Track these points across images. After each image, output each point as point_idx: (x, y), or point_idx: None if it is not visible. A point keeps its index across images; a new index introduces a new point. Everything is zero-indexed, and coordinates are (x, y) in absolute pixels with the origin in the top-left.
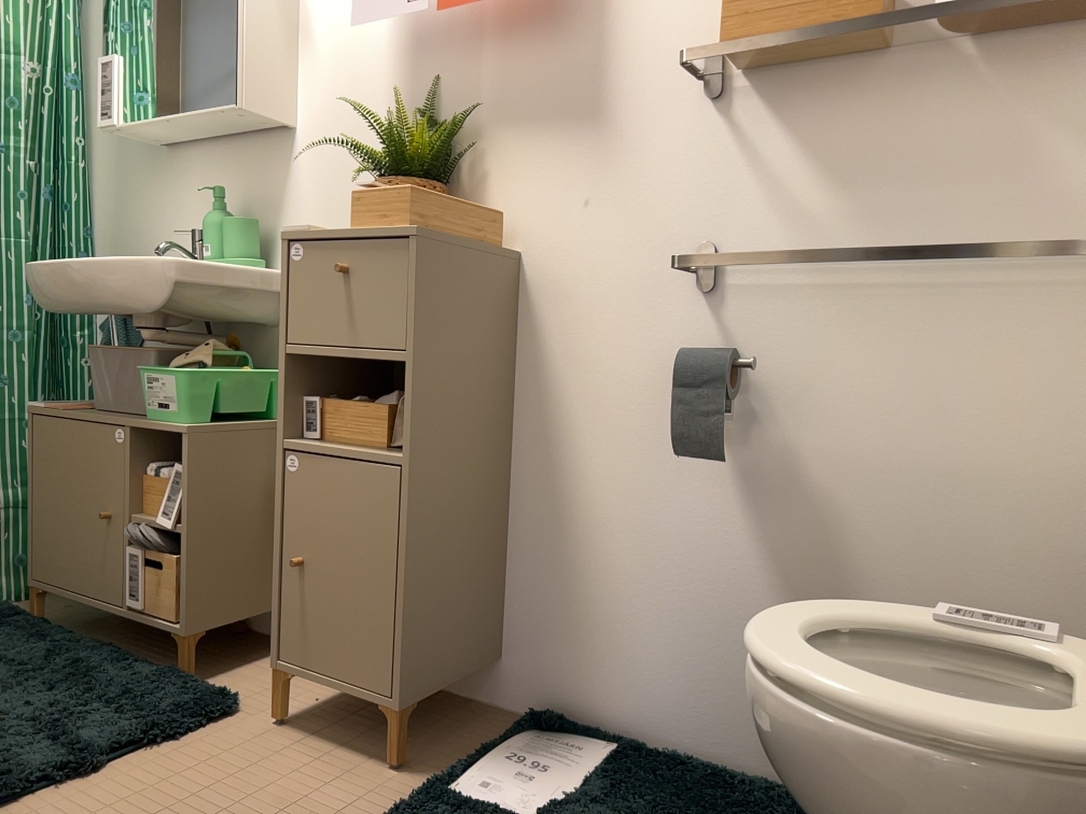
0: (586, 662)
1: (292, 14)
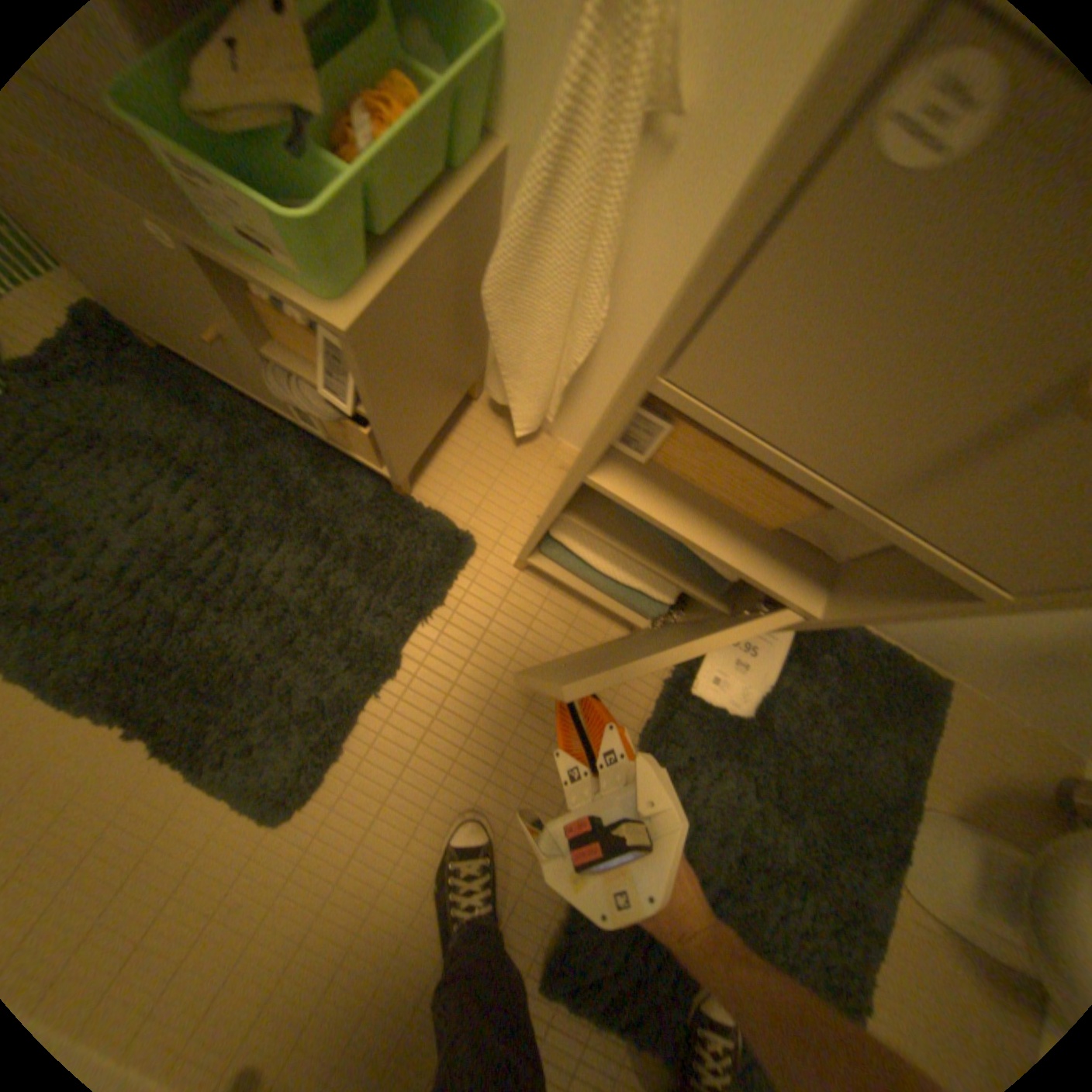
0: None
1: None
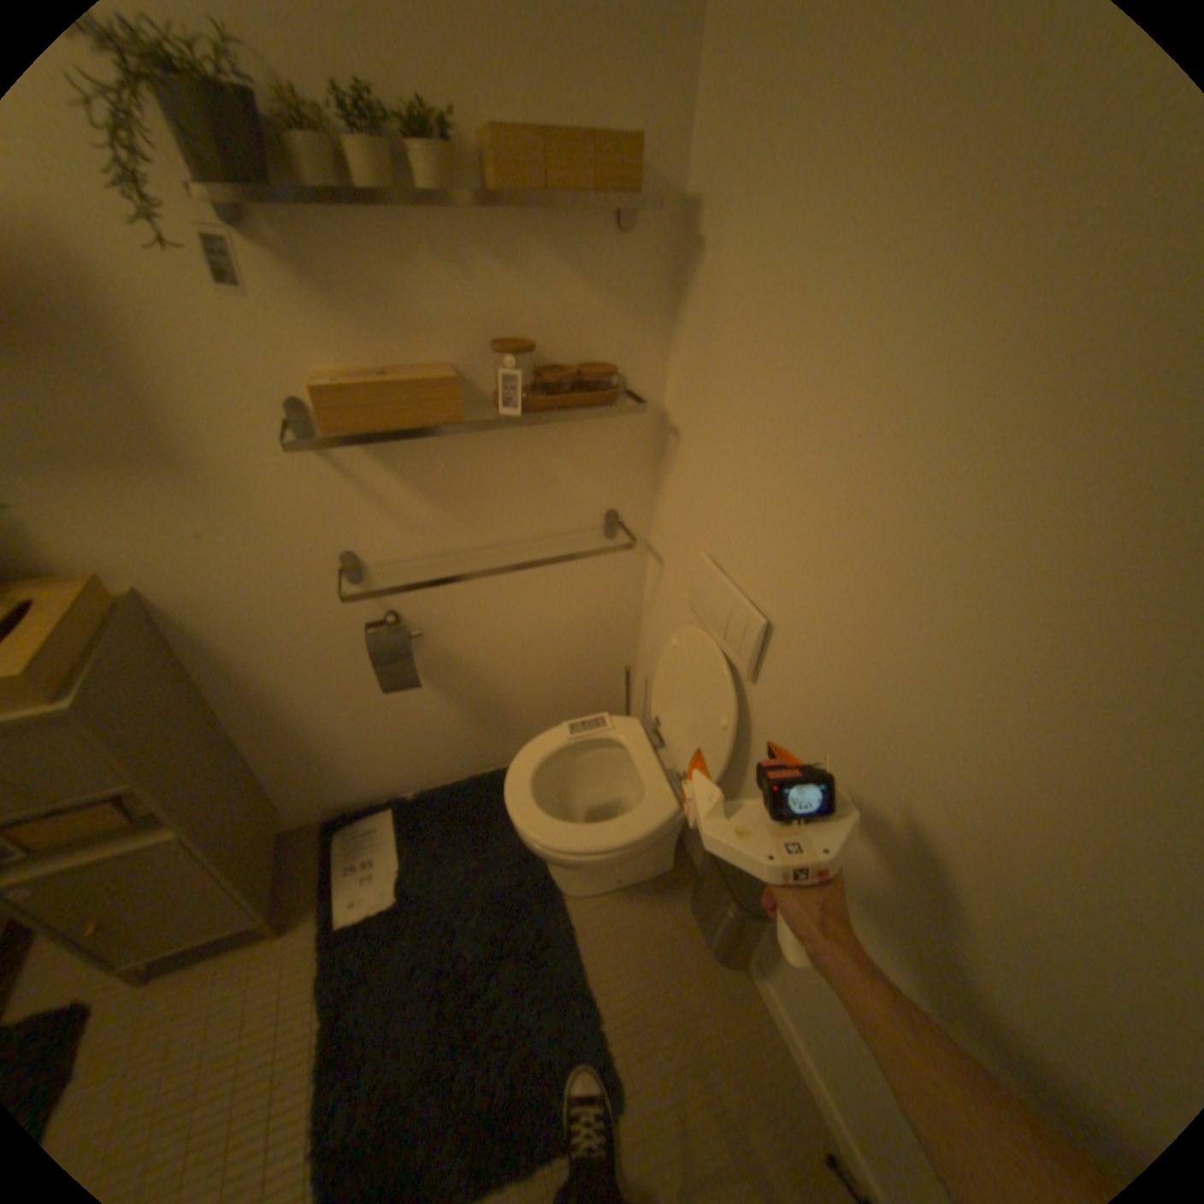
0: (345, 784)
1: None
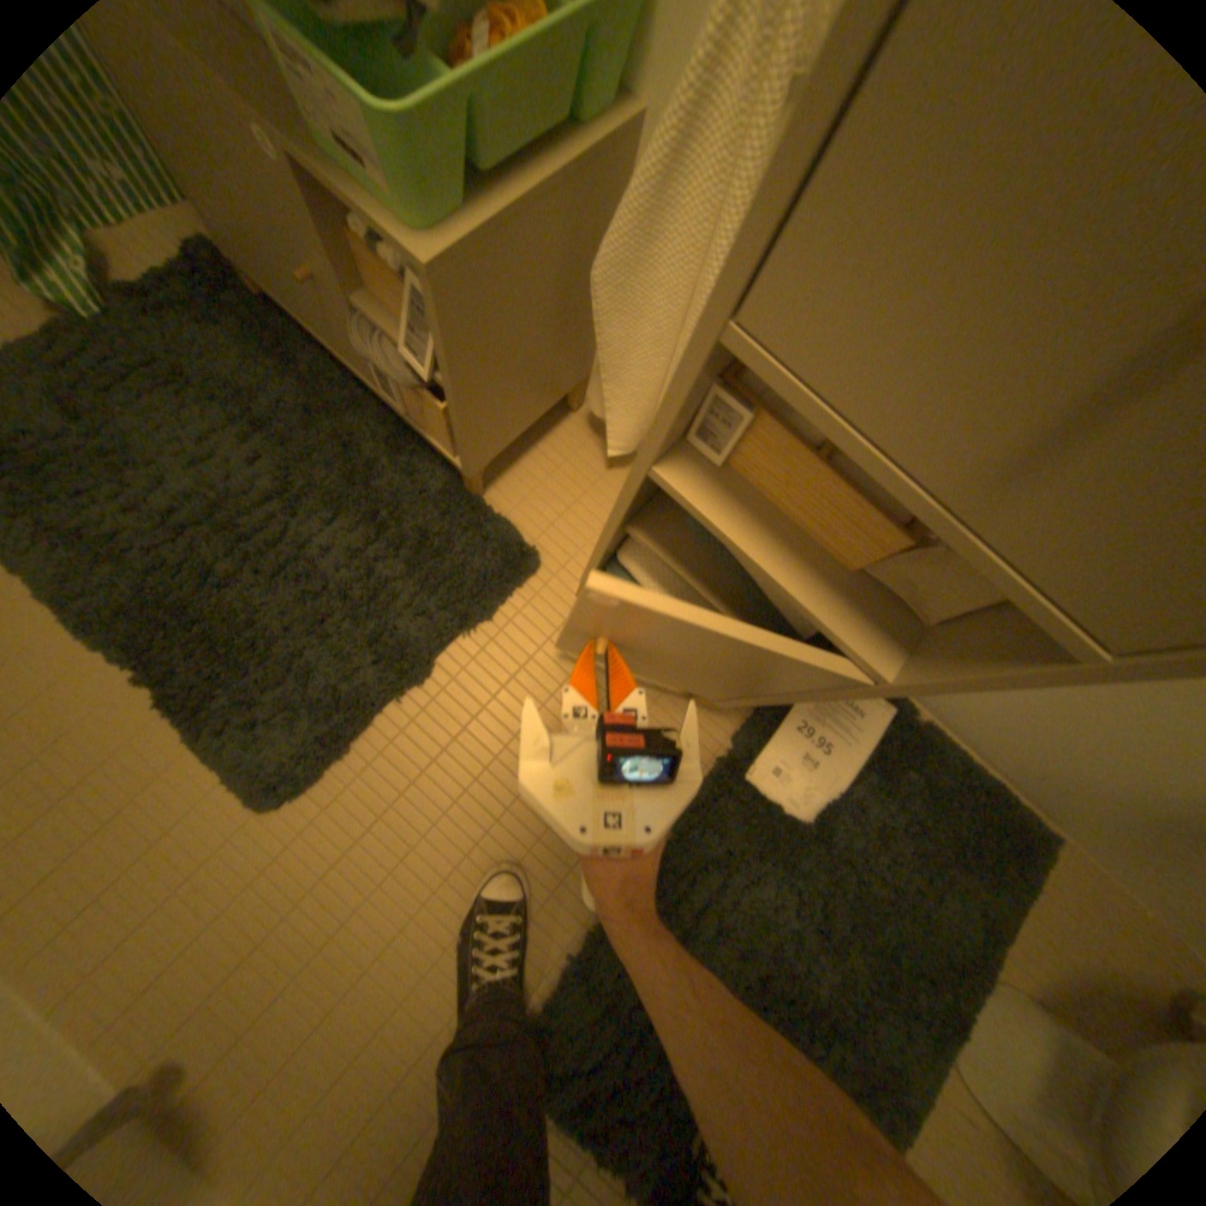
0: None
1: None
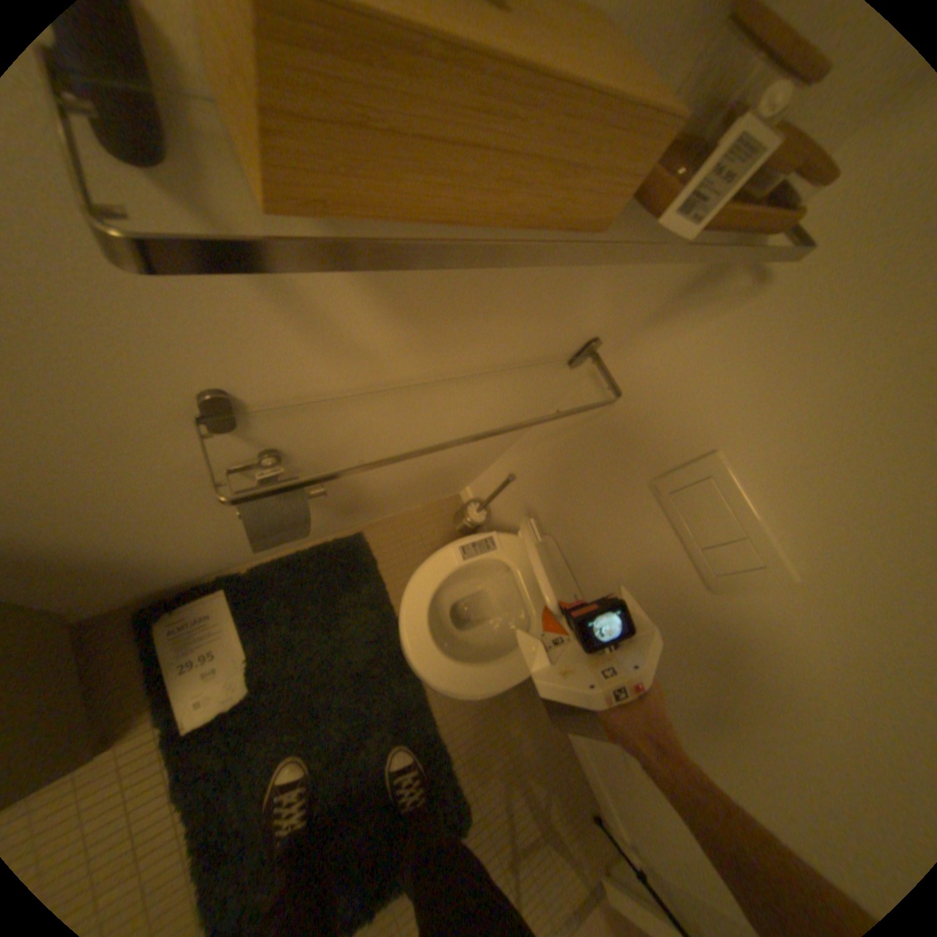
0: (164, 578)
1: None
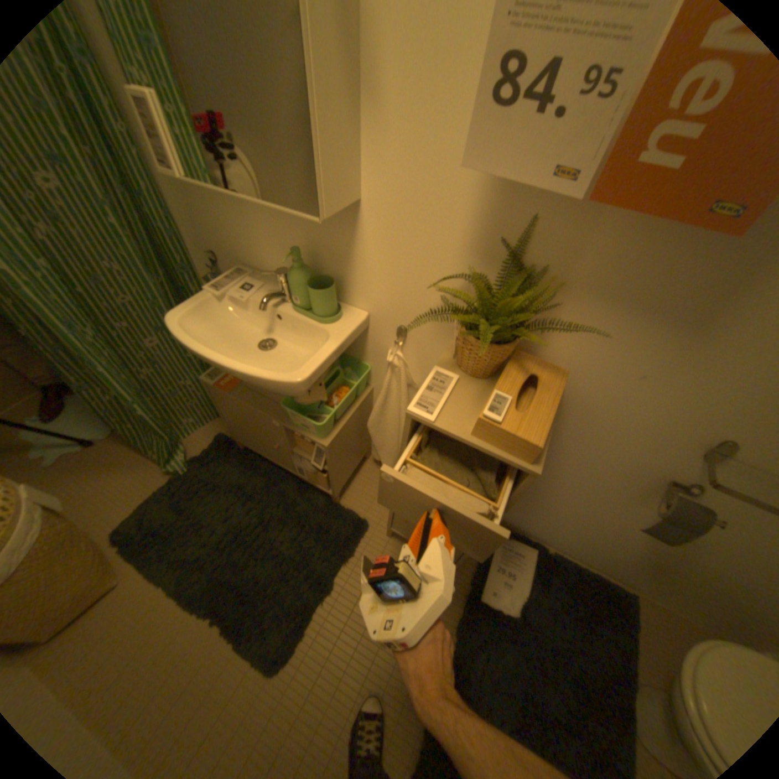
0: (528, 520)
1: (355, 60)
